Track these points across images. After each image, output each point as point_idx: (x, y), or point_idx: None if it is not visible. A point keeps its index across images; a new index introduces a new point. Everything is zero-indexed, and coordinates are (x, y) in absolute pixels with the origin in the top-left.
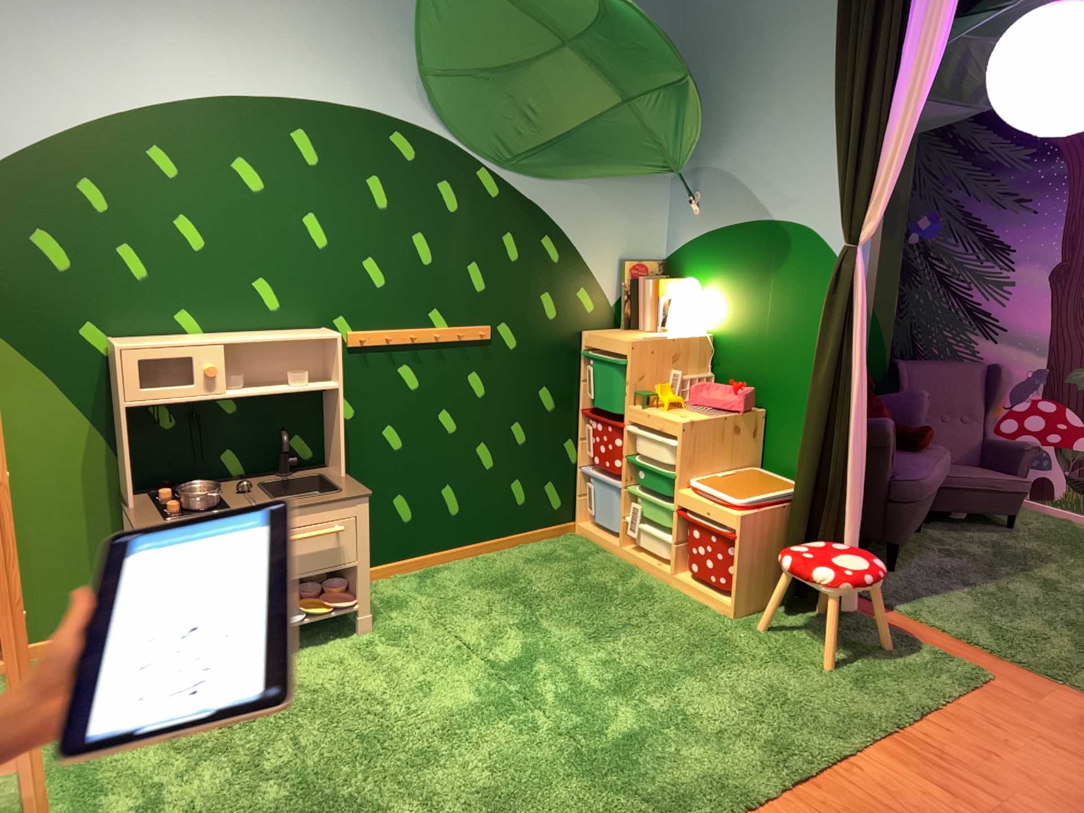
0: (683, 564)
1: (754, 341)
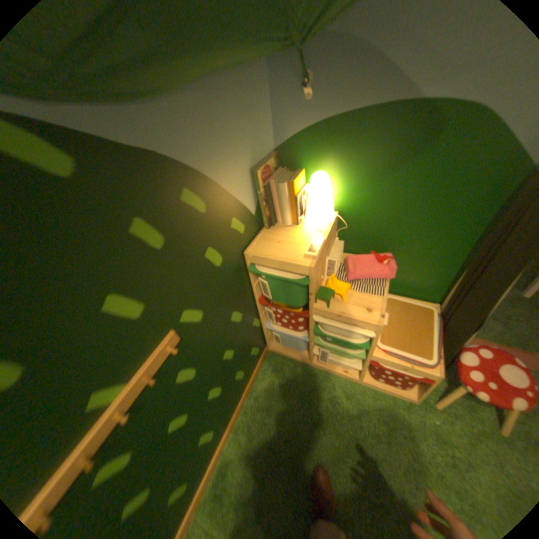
0: (368, 376)
1: (382, 215)
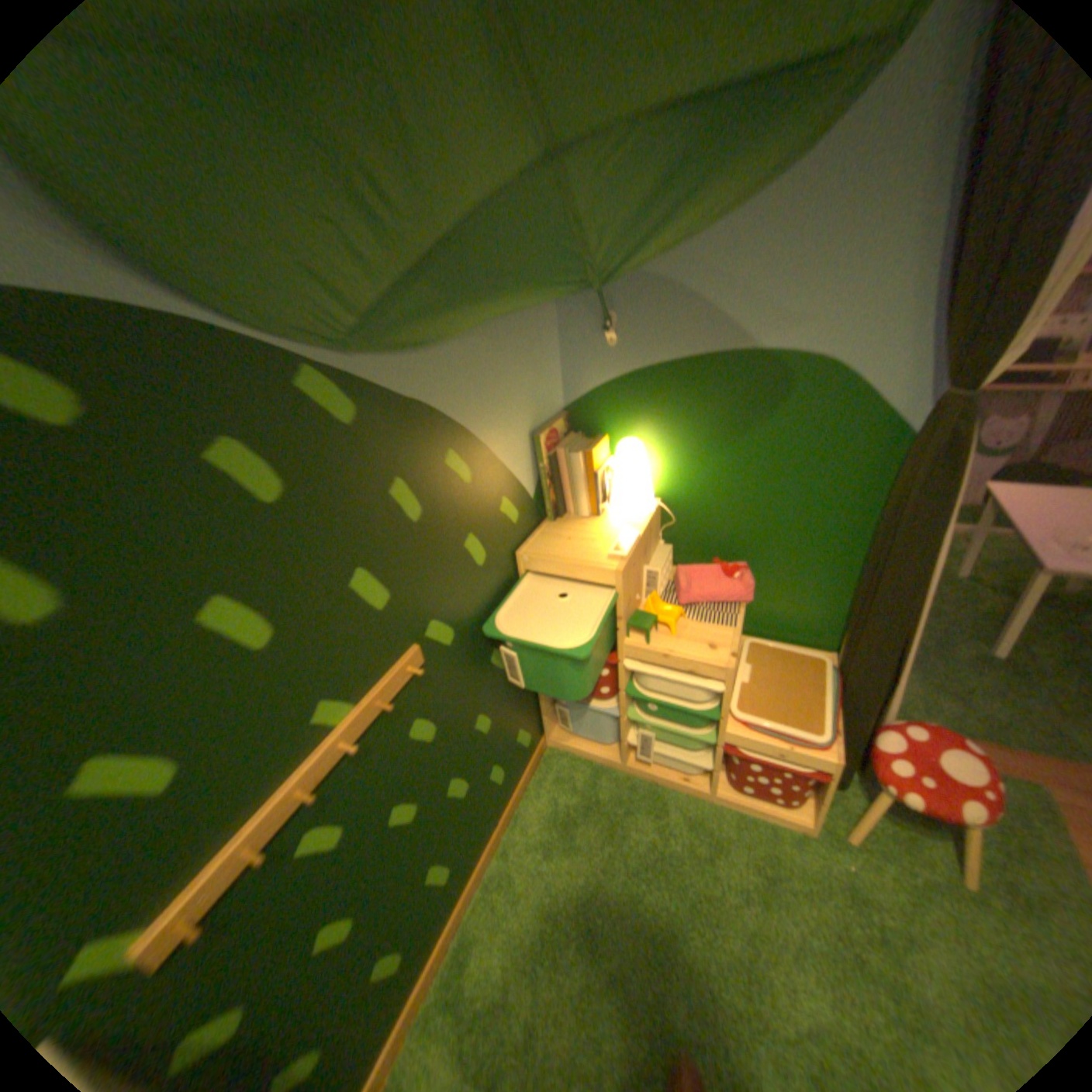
0: (725, 783)
1: (727, 505)
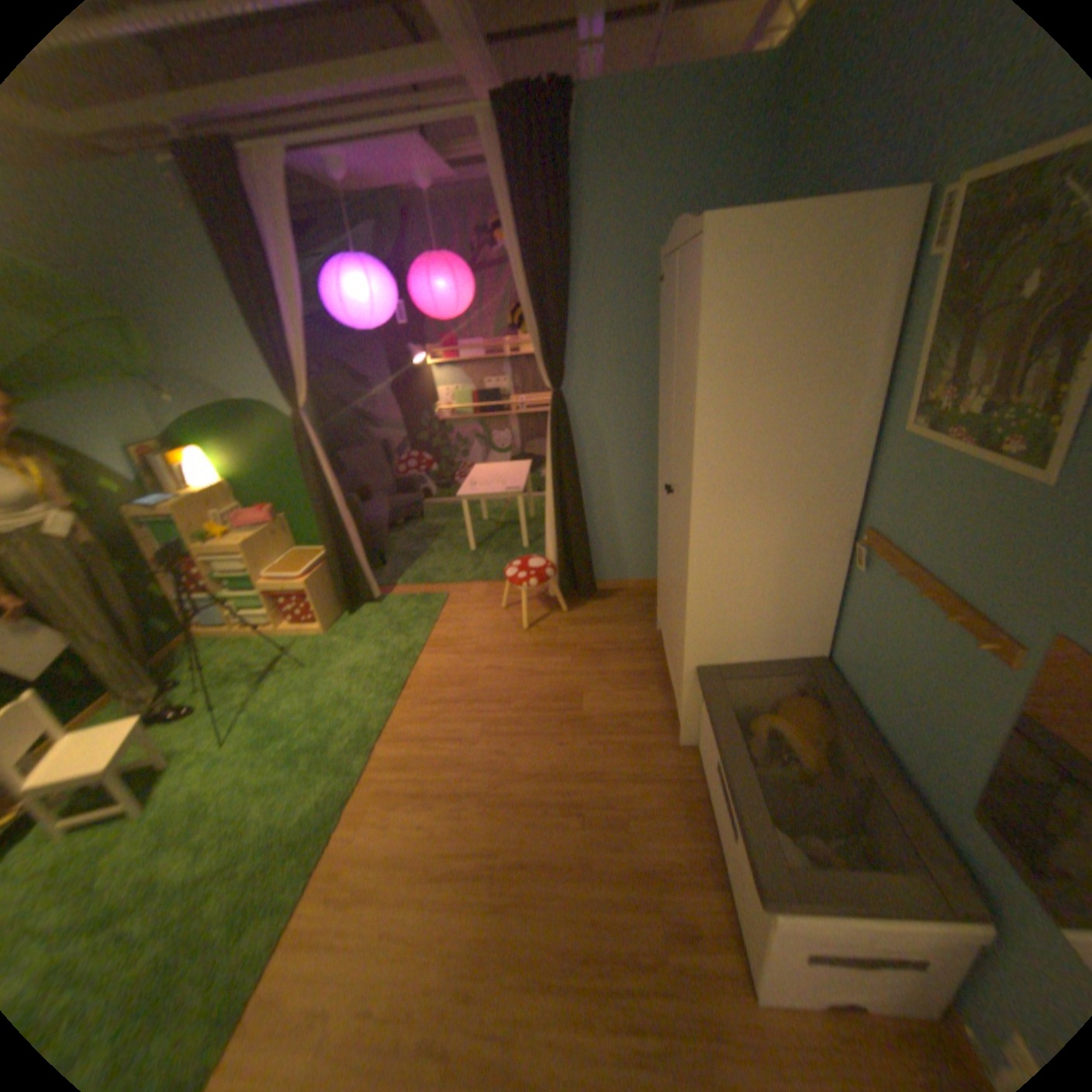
0: (280, 620)
1: (258, 477)
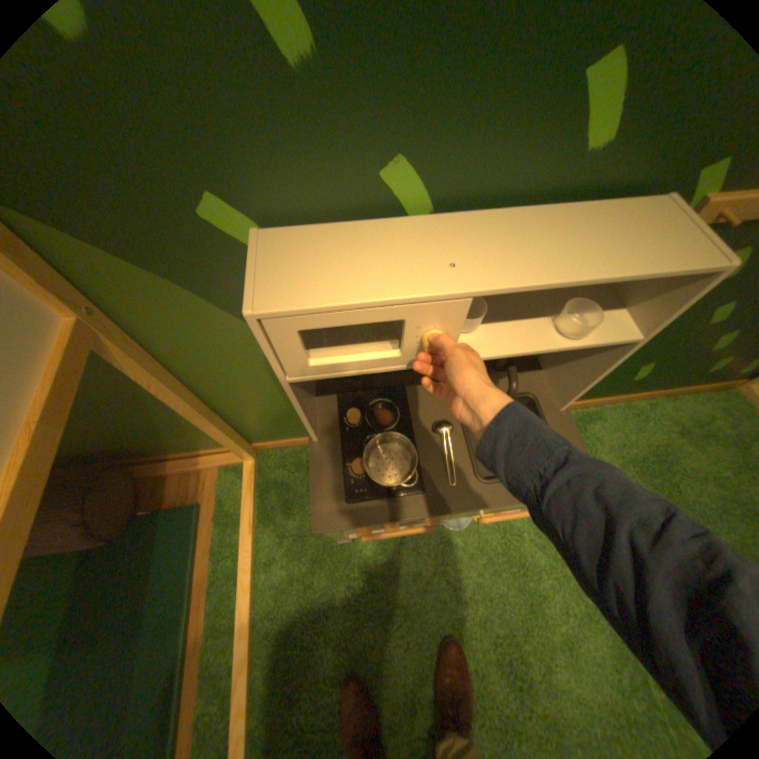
0: None
1: None
